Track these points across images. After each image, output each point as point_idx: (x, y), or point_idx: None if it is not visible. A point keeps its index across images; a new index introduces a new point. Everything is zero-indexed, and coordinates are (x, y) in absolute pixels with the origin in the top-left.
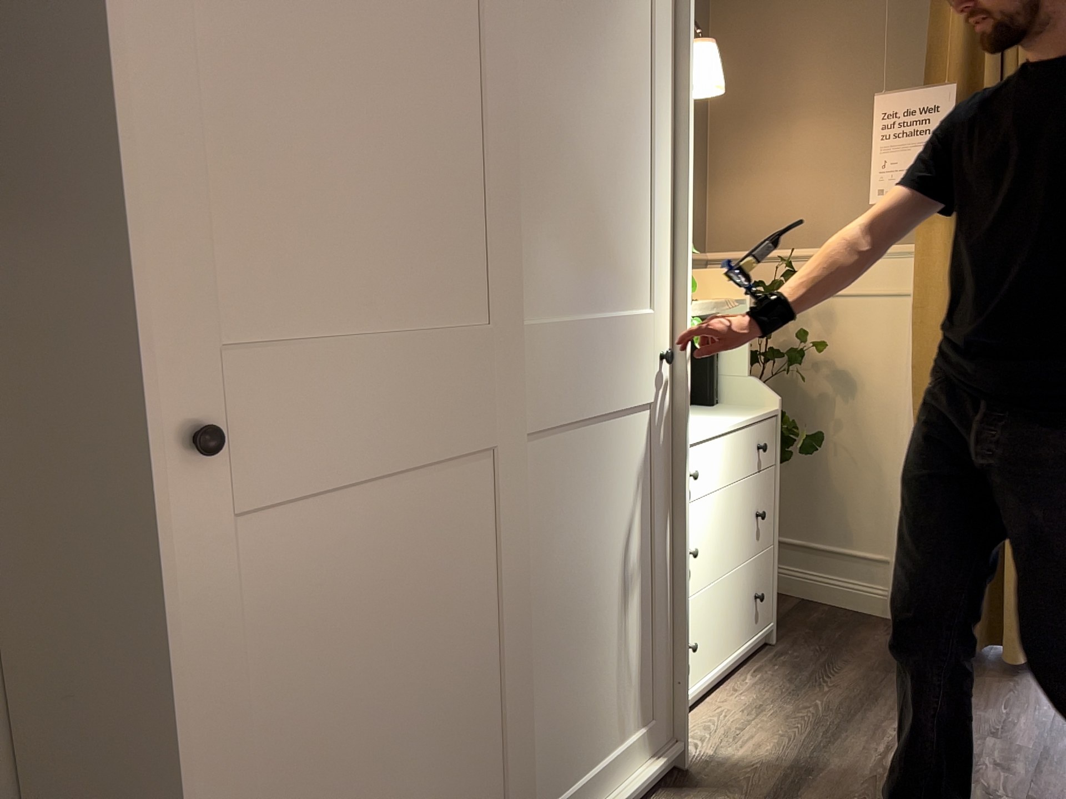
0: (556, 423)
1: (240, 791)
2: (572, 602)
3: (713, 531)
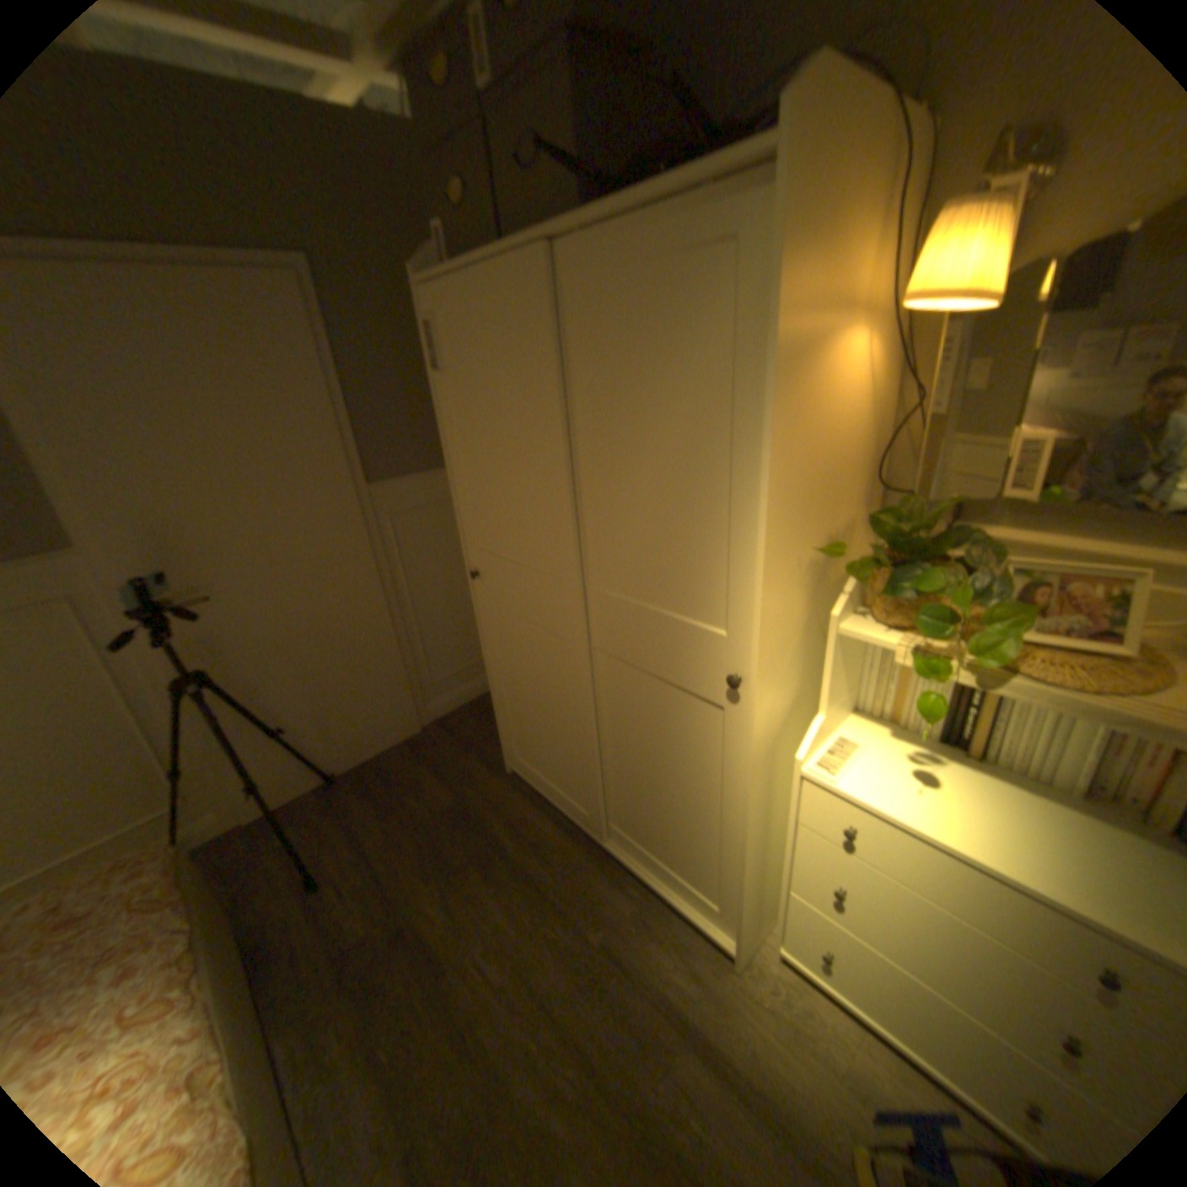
0: (617, 657)
1: (496, 678)
2: (636, 761)
3: (899, 920)
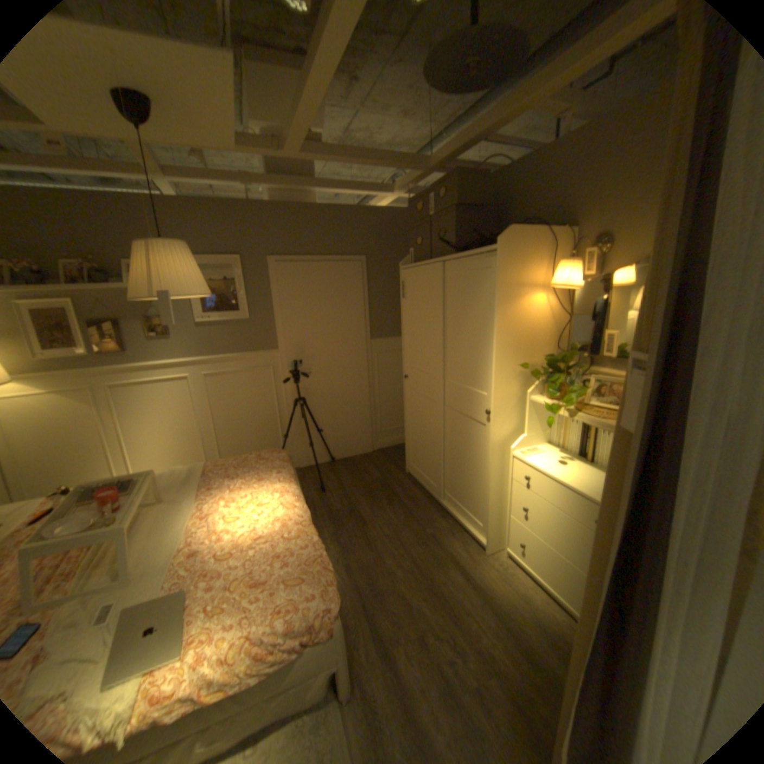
0: (453, 409)
1: (408, 424)
2: (457, 457)
3: (545, 518)
